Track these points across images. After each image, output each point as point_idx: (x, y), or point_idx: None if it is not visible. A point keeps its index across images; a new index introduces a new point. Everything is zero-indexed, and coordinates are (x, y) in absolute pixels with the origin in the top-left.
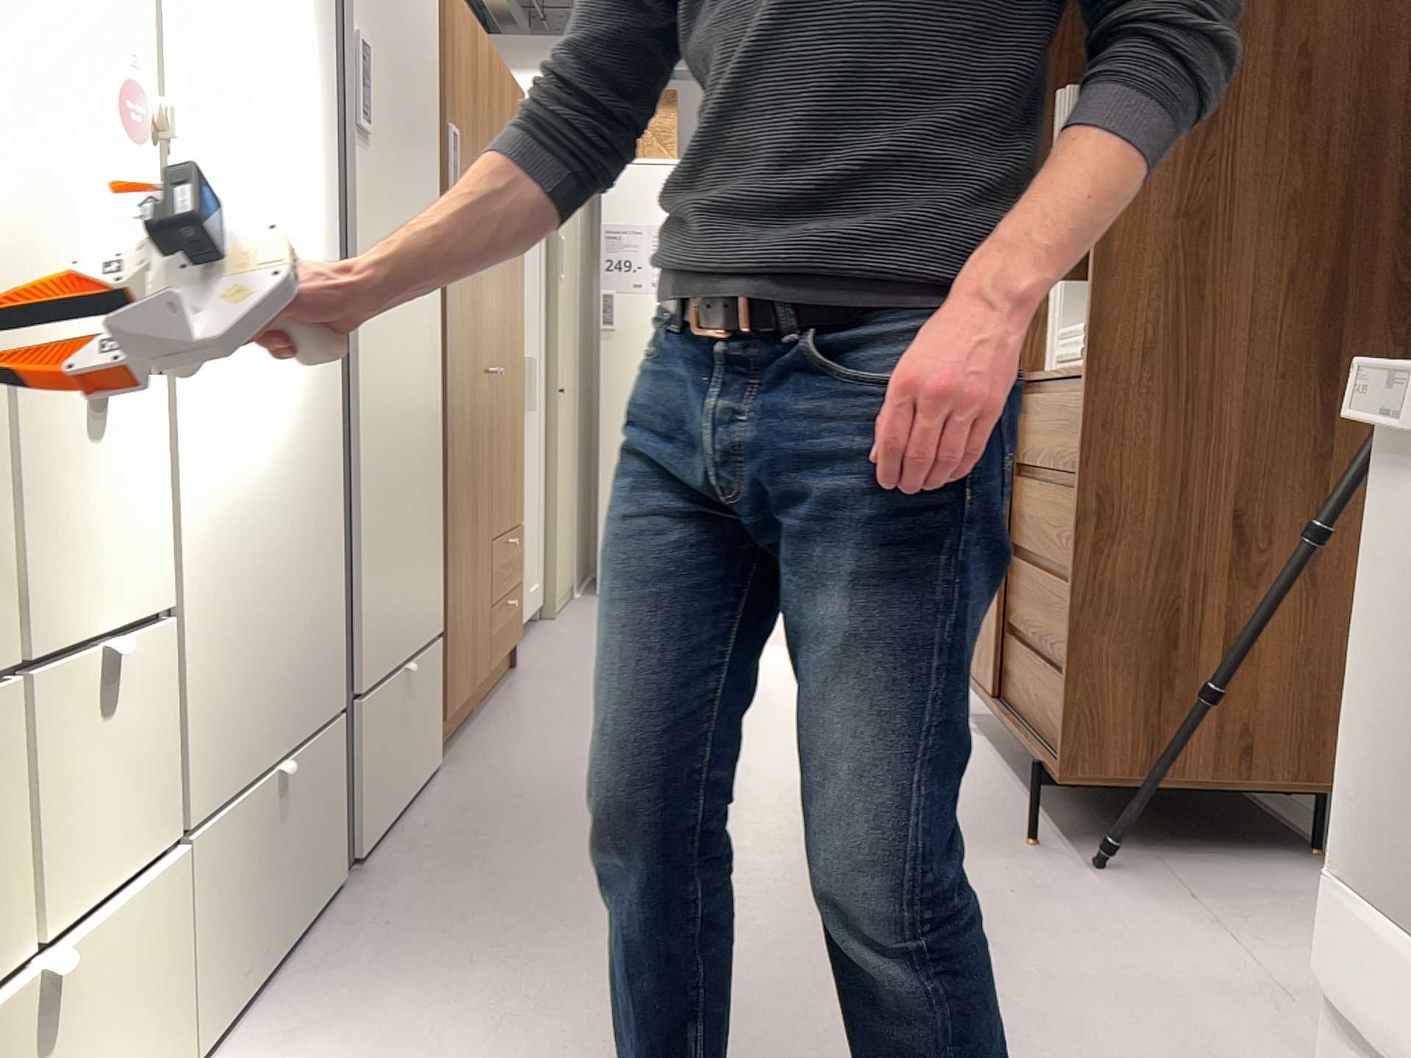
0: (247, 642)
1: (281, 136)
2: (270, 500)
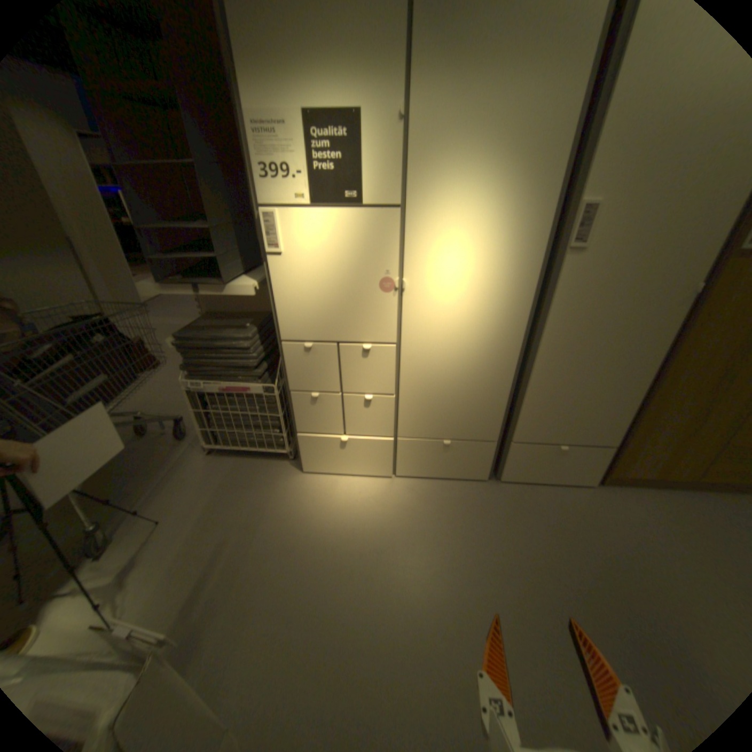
0: (436, 409)
1: (489, 269)
2: (457, 379)
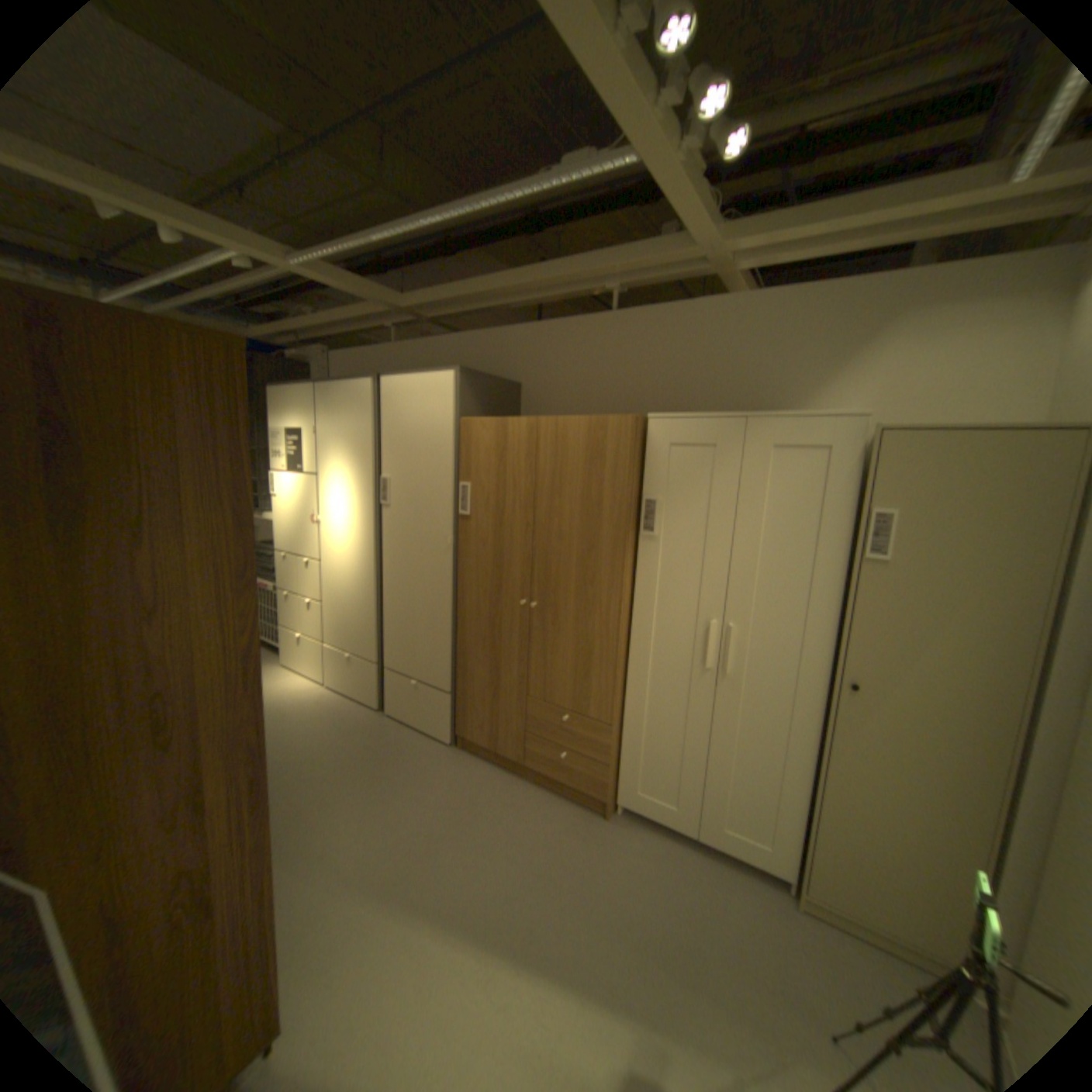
0: (341, 621)
1: (353, 515)
2: (348, 596)
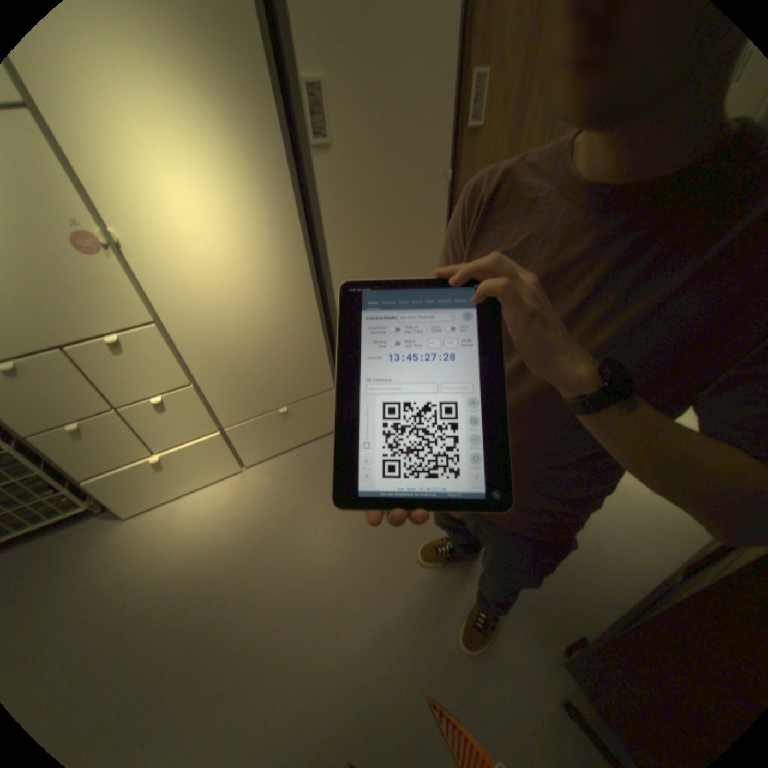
0: (252, 382)
1: (228, 192)
2: (258, 340)
